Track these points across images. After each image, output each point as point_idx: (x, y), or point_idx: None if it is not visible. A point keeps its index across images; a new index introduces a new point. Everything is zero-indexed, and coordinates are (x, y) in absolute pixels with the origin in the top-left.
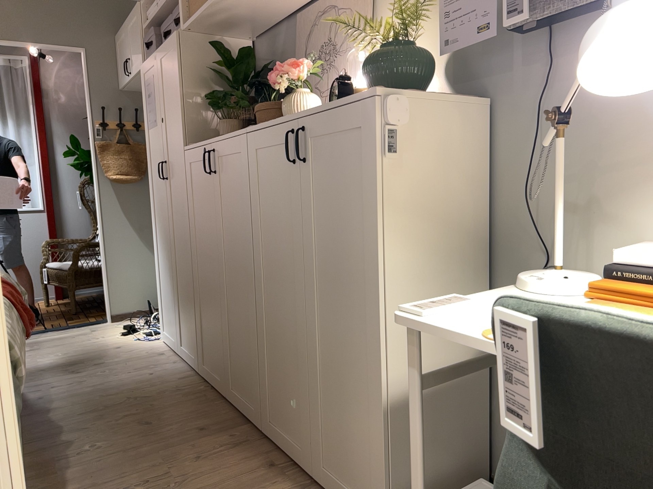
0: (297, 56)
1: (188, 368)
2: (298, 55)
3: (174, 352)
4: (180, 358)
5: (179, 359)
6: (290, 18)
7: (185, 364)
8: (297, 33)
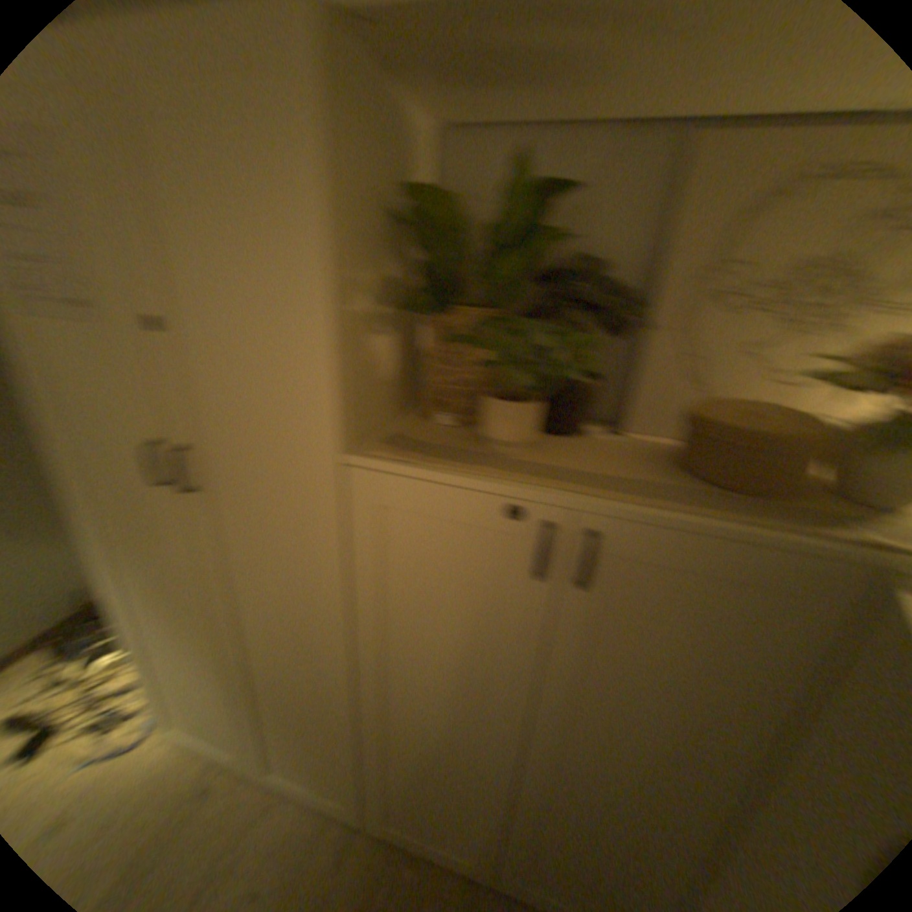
0: (672, 245)
1: (310, 815)
2: (687, 247)
3: (227, 773)
4: (256, 785)
5: (261, 792)
6: (637, 122)
7: (293, 804)
8: (689, 186)
